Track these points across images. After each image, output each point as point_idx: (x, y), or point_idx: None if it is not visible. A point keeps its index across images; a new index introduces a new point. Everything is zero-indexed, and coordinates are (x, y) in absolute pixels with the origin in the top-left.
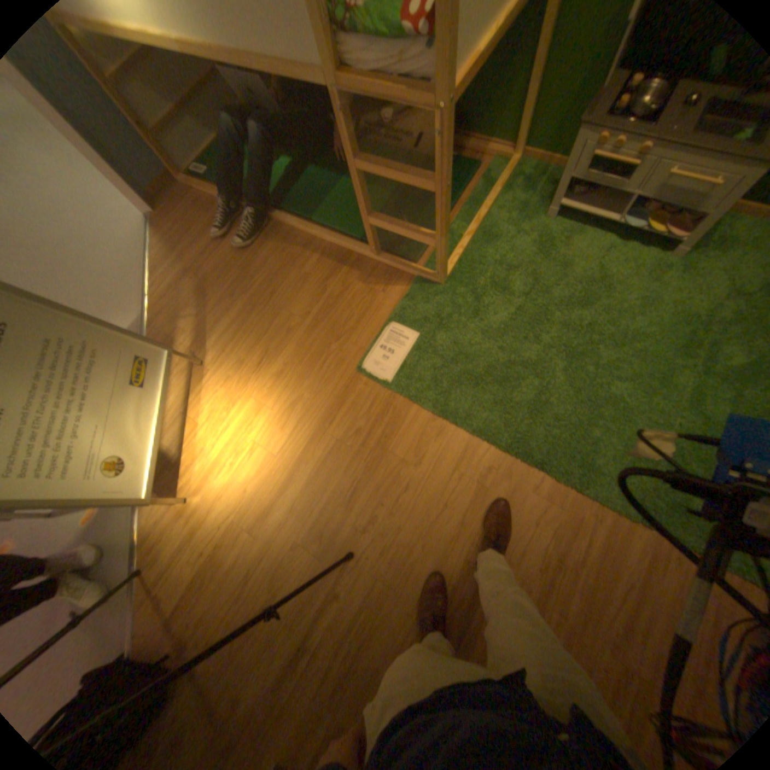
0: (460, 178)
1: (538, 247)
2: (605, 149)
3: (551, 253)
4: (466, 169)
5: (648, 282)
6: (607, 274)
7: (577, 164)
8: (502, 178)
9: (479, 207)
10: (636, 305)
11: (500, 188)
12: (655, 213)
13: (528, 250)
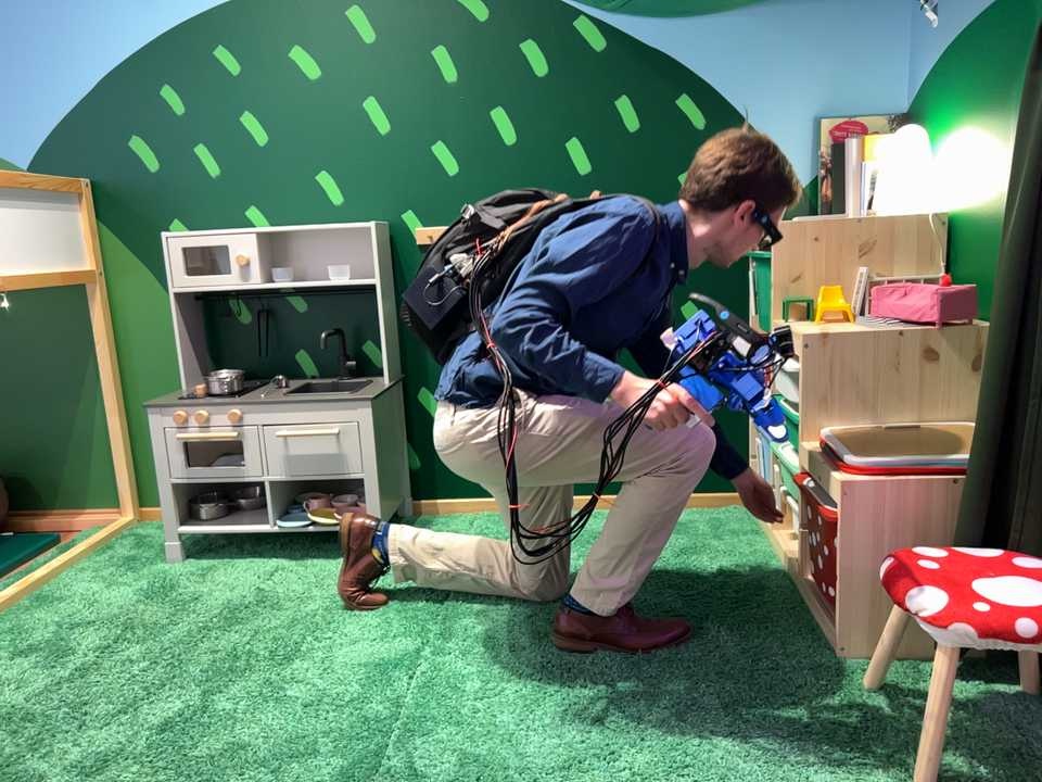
0: (4, 553)
1: (139, 595)
2: (183, 431)
3: (164, 596)
4: (20, 545)
5: (332, 589)
6: (264, 596)
7: (171, 469)
8: (86, 539)
9: (32, 576)
10: (313, 614)
11: (78, 548)
12: (312, 510)
13: (119, 601)
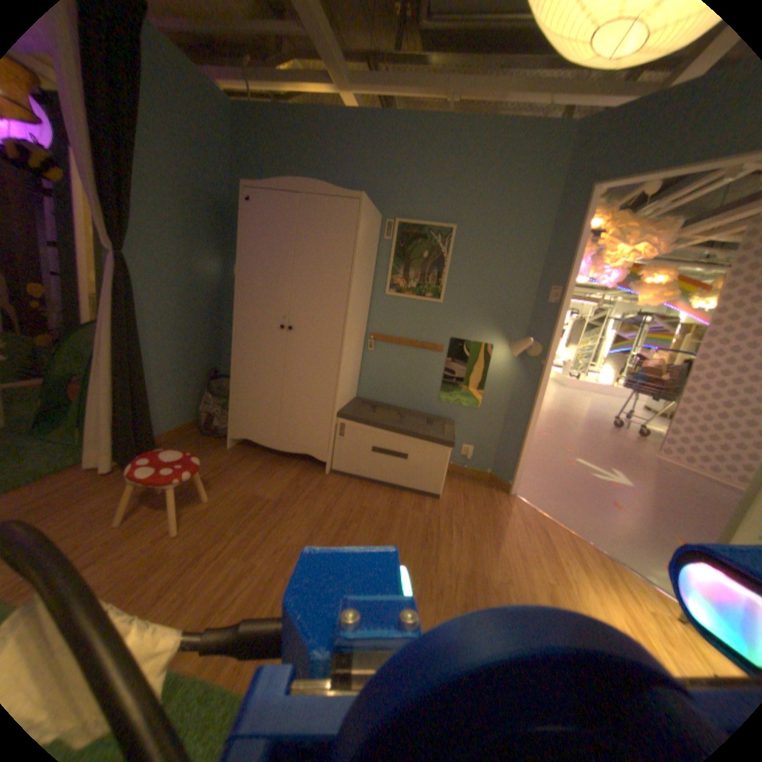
0: None
1: None
2: None
3: None
4: None
5: None
6: None
7: None
8: None
9: None
10: None
11: None
12: None
13: None
